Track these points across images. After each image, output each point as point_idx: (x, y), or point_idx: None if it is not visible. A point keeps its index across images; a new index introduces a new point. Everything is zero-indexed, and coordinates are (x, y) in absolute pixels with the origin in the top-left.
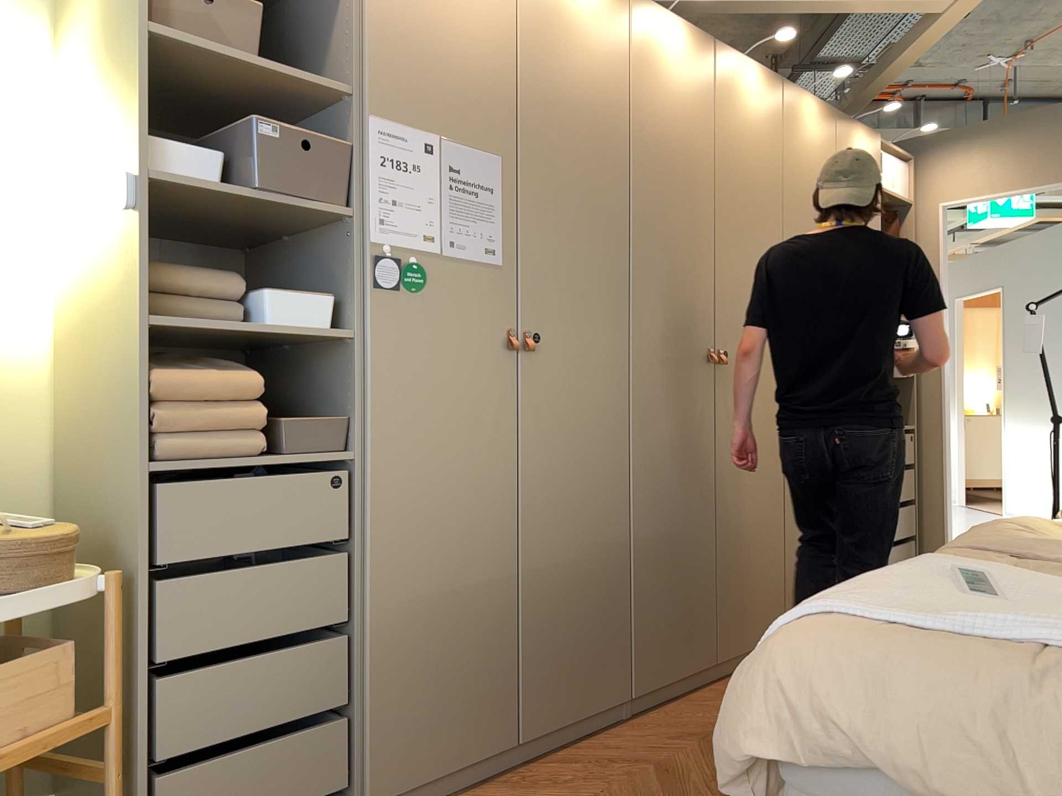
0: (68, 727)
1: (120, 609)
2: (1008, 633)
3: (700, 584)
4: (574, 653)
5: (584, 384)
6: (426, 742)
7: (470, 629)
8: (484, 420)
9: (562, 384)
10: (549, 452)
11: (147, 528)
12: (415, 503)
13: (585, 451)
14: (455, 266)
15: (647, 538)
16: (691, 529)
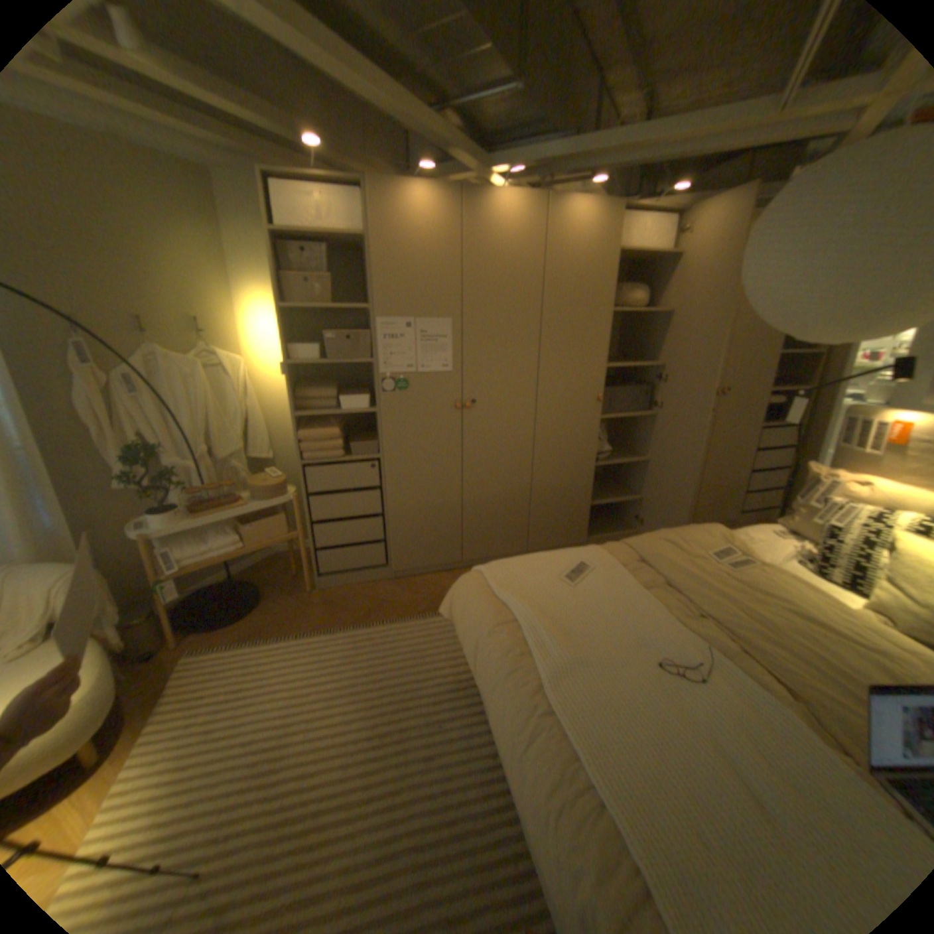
0: (284, 537)
1: (298, 506)
2: (518, 606)
3: (574, 509)
4: (491, 532)
5: (501, 422)
6: (415, 555)
7: (435, 520)
8: (441, 441)
9: (486, 423)
10: (478, 453)
11: (303, 482)
12: (406, 475)
13: (500, 451)
14: (423, 378)
15: (539, 488)
16: (570, 485)
